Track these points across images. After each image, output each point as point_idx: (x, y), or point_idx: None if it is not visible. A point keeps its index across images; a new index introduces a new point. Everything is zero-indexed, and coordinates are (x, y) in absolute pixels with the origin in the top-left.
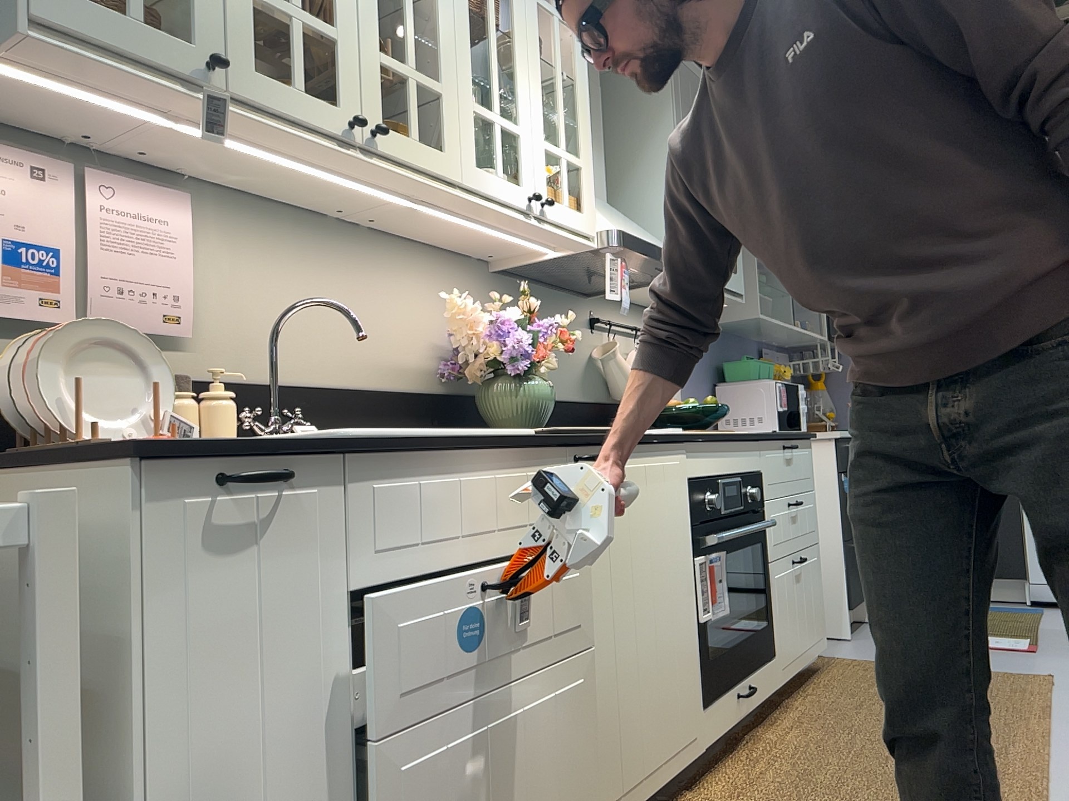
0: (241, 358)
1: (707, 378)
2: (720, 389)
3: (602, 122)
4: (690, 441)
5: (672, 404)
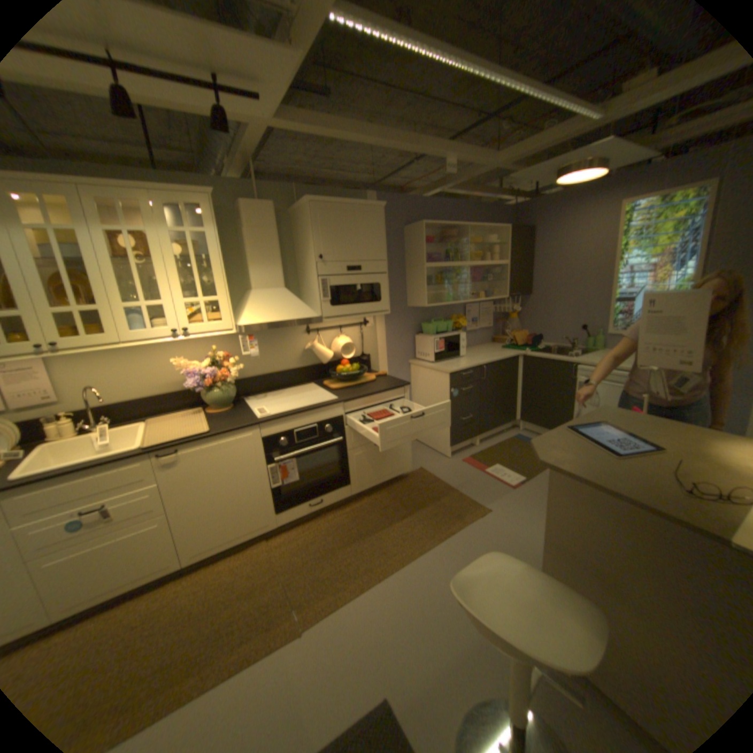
0: (87, 399)
1: (408, 332)
2: (416, 337)
3: (276, 247)
4: (259, 424)
5: (337, 369)
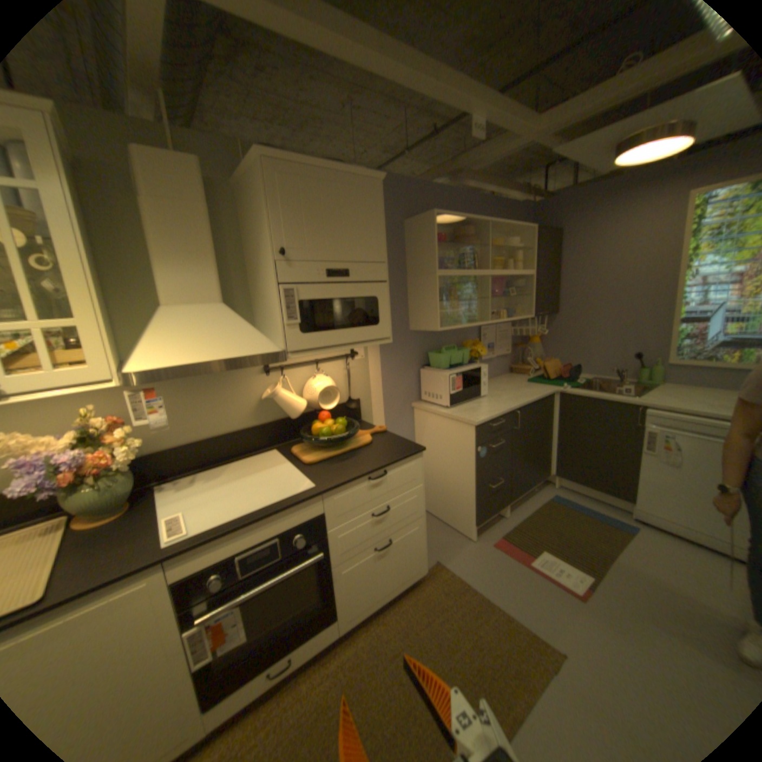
0: None
1: (411, 365)
2: (421, 371)
3: (205, 234)
4: (161, 563)
5: (312, 429)
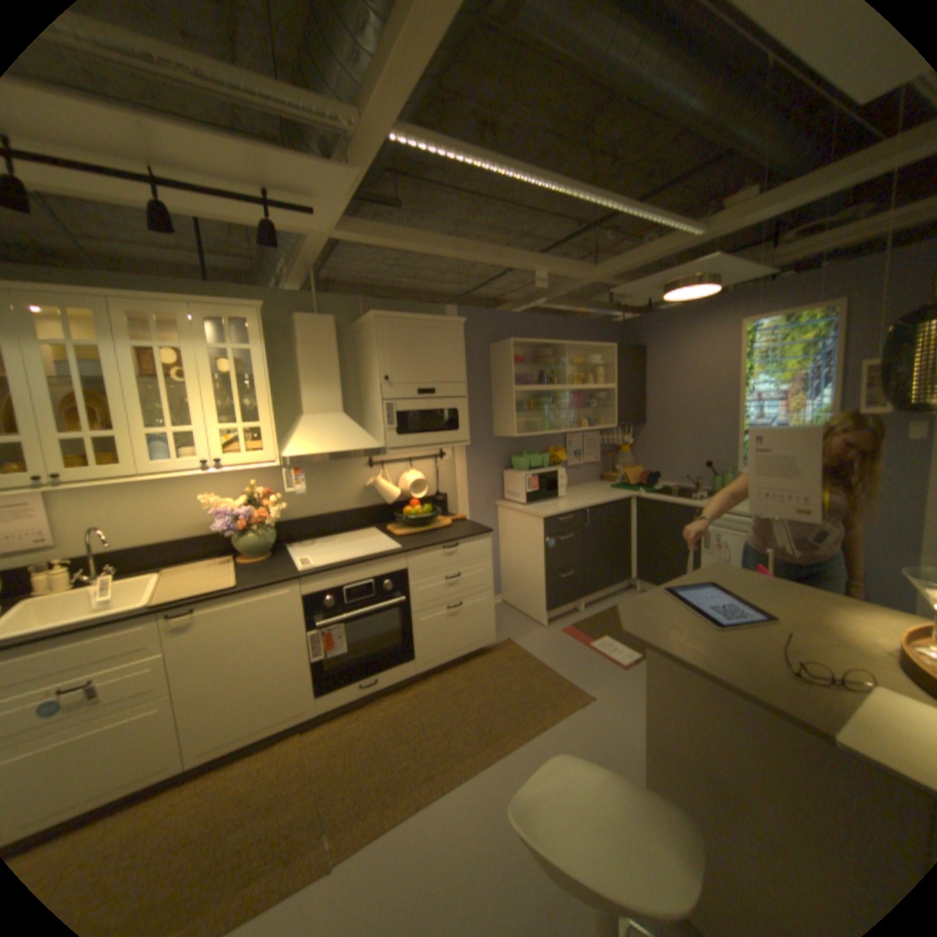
0: (90, 545)
1: (495, 467)
2: (504, 473)
3: (335, 367)
4: (300, 579)
5: (403, 512)
